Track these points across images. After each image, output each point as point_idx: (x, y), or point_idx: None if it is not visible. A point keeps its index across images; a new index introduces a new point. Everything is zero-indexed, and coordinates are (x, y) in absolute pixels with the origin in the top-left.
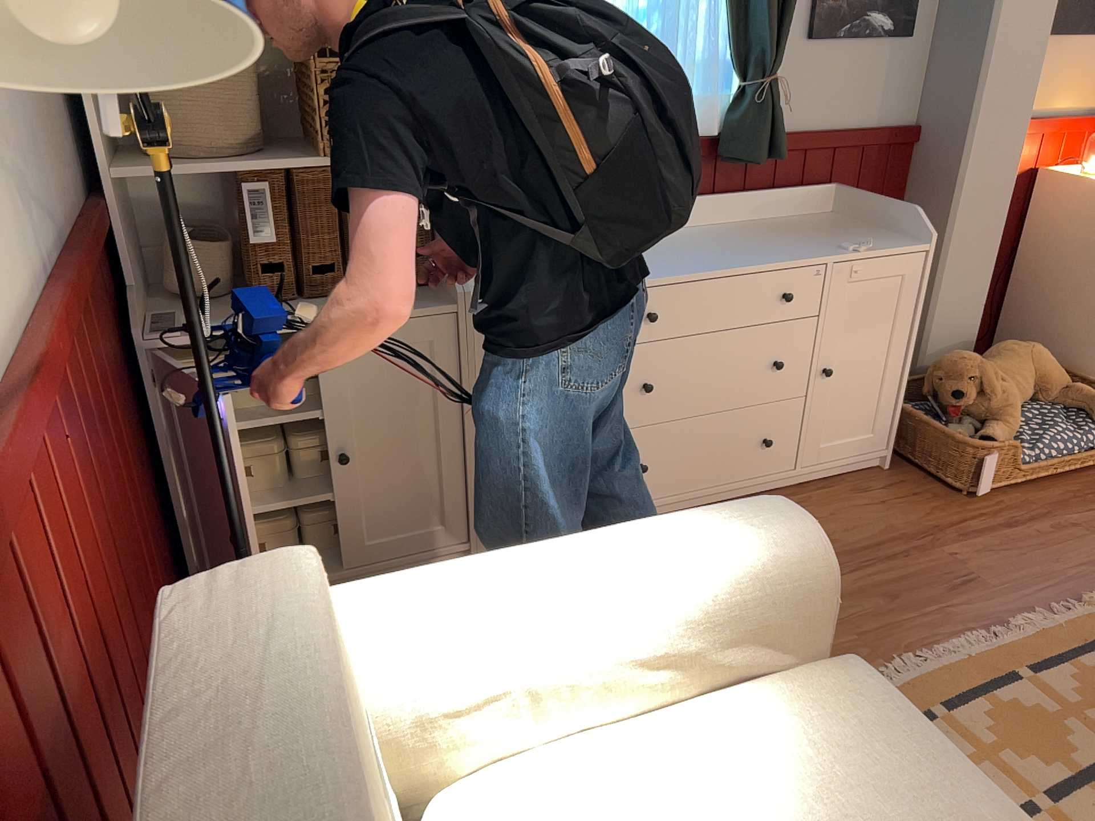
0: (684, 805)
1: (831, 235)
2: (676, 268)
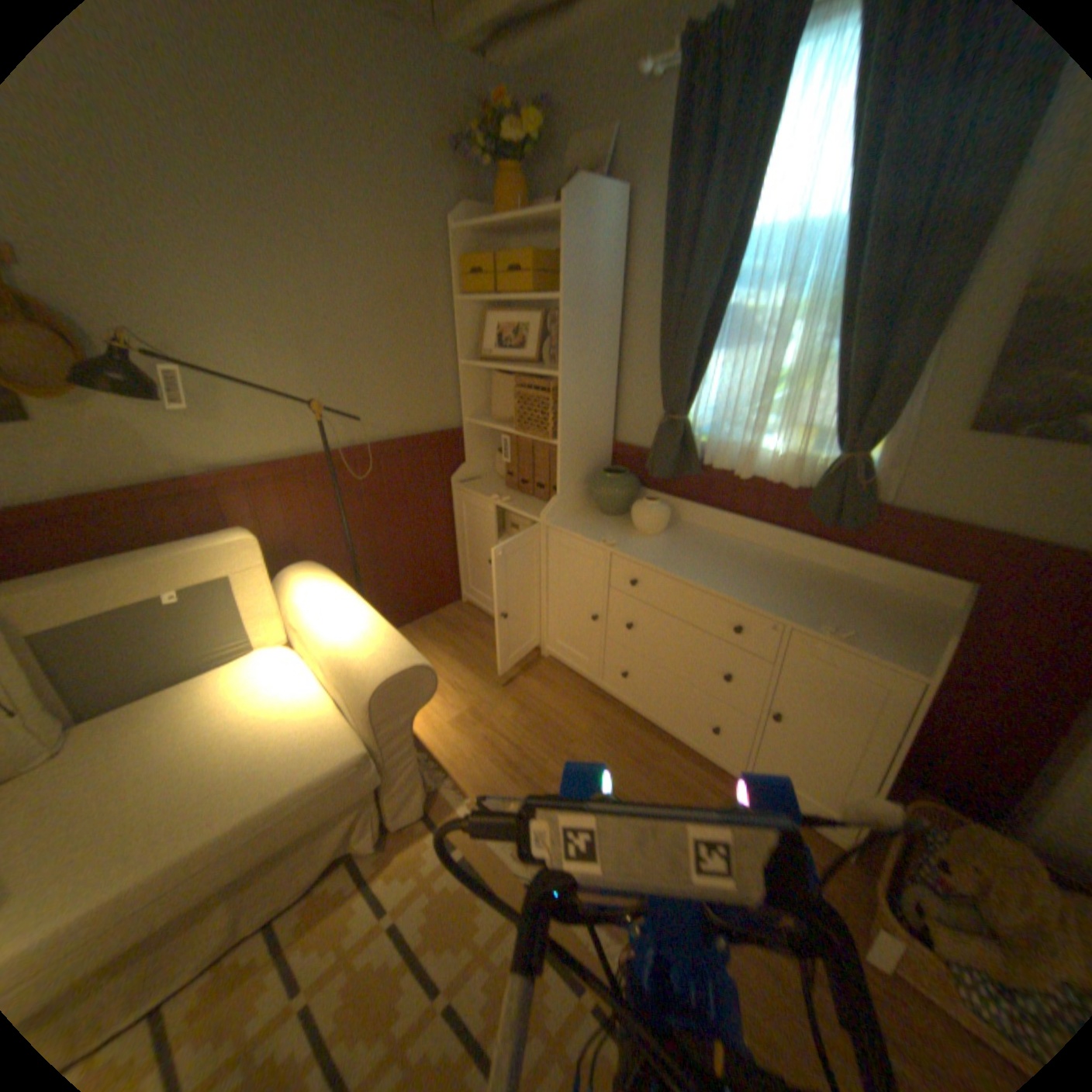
0: (266, 704)
1: (867, 617)
2: (671, 563)
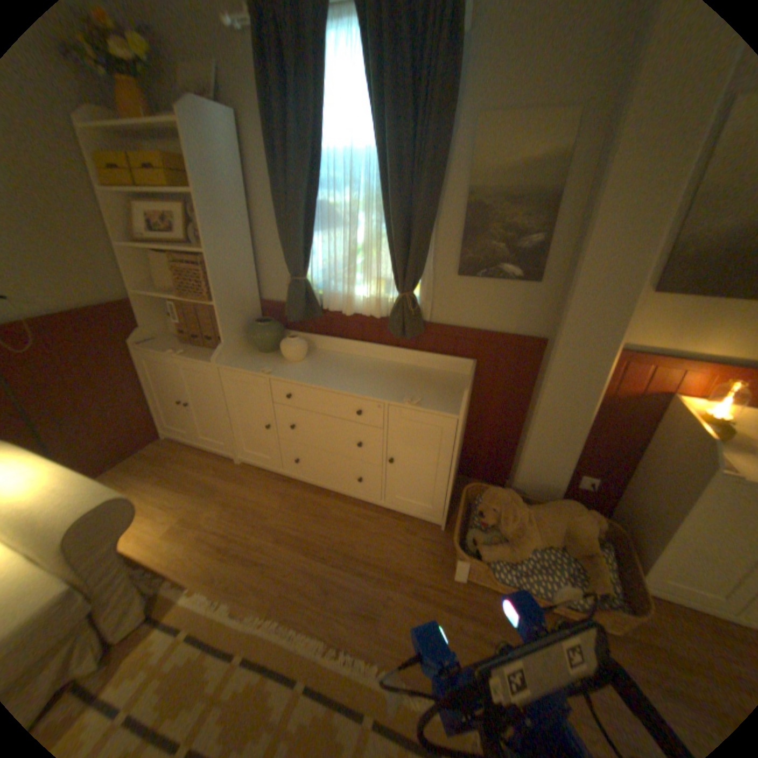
0: None
1: (426, 388)
2: (312, 378)
